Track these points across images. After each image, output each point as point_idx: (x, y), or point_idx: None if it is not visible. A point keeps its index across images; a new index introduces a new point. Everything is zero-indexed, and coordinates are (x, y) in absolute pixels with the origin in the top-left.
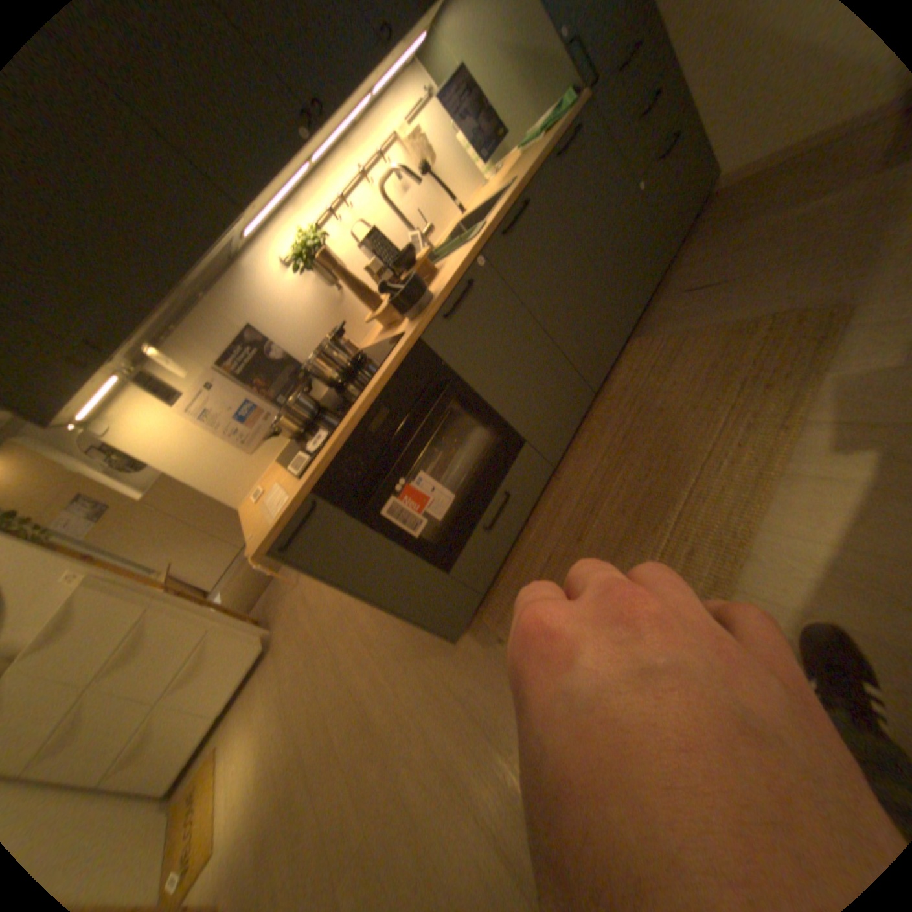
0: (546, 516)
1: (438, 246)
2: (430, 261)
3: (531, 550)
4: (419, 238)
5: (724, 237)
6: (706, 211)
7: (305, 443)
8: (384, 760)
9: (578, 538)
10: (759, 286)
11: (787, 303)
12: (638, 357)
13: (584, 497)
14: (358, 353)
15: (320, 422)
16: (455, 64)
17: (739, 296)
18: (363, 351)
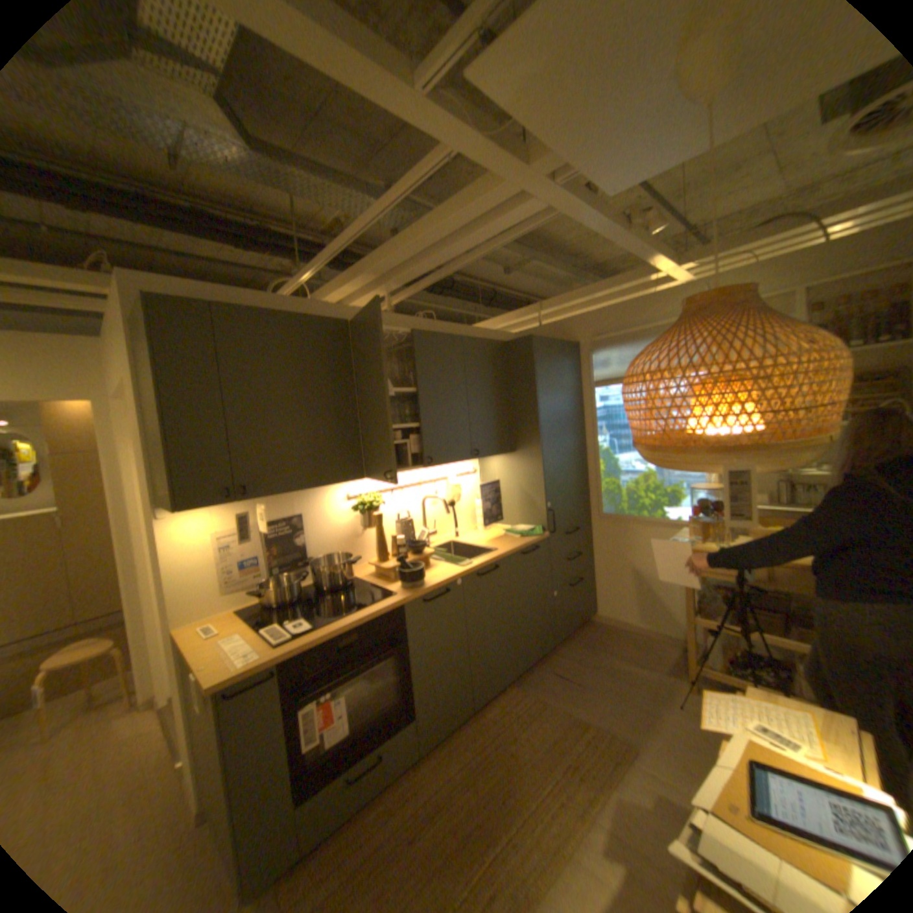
0: (391, 807)
1: (434, 550)
2: (424, 555)
3: (363, 837)
4: (424, 536)
5: (587, 656)
6: (583, 631)
7: (282, 624)
8: None
9: (410, 844)
10: (596, 705)
11: (607, 728)
12: (512, 706)
13: (430, 805)
14: (349, 581)
15: (296, 613)
16: (493, 474)
17: (584, 704)
18: (351, 581)
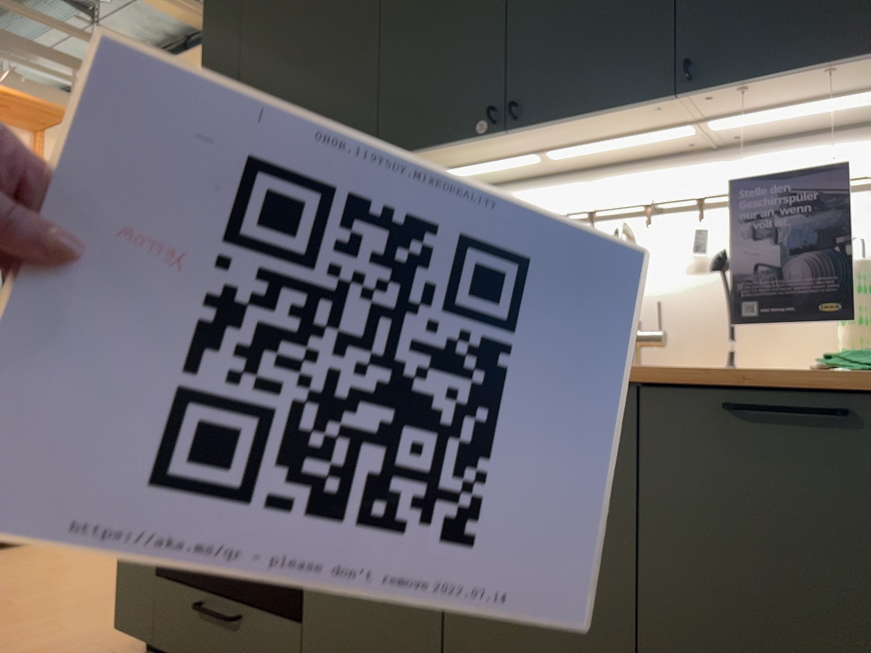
0: None
1: None
2: None
3: None
4: None
5: None
6: None
7: None
8: (62, 611)
9: None
10: None
11: None
12: None
13: None
14: None
15: None
16: None
17: None
18: None
